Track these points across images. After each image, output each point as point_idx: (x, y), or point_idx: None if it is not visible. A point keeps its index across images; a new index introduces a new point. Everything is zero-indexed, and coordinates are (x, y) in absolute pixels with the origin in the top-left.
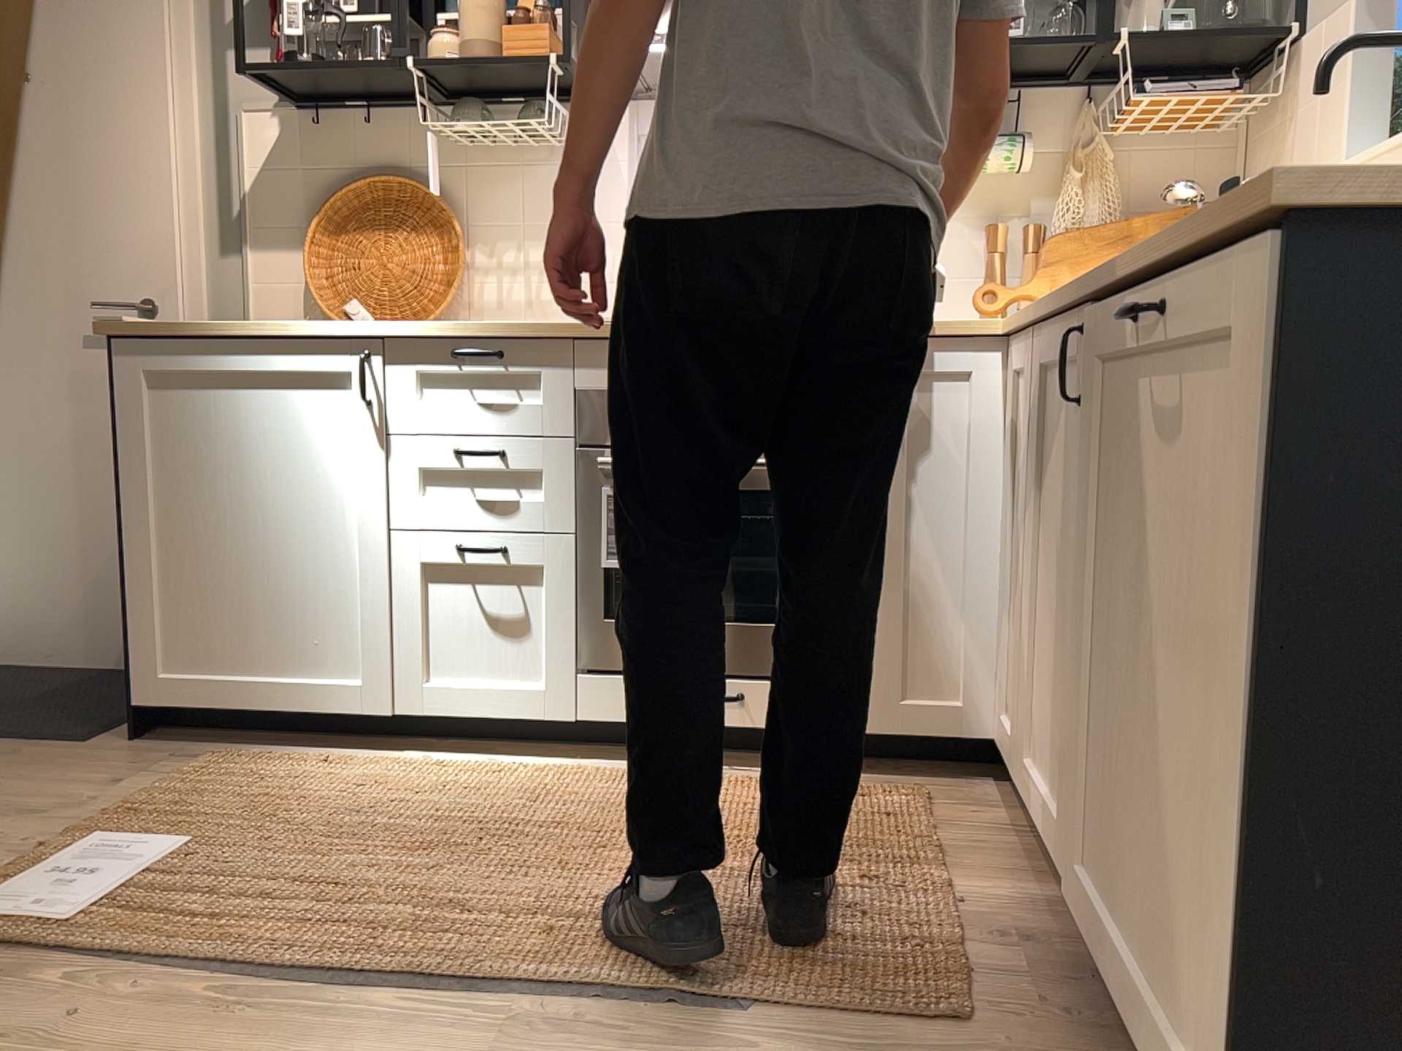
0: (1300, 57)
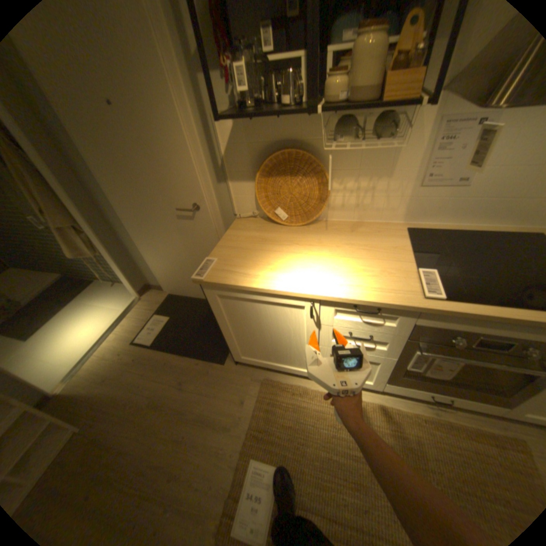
0: None
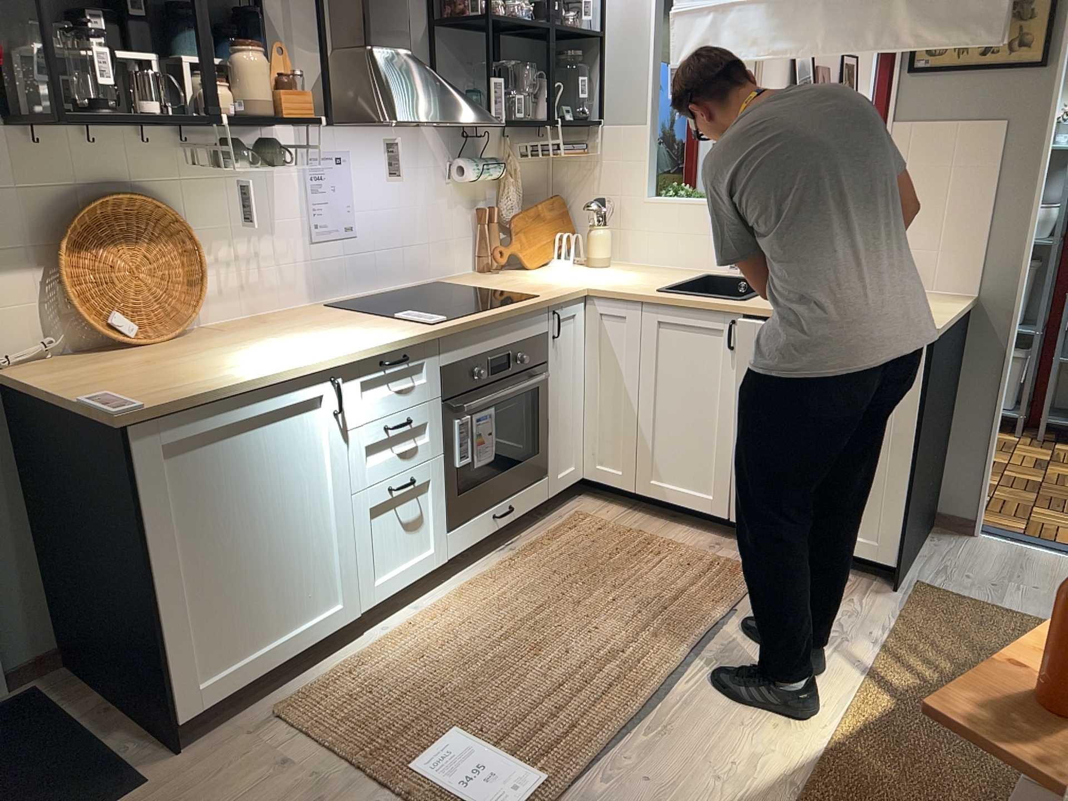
0: (606, 135)
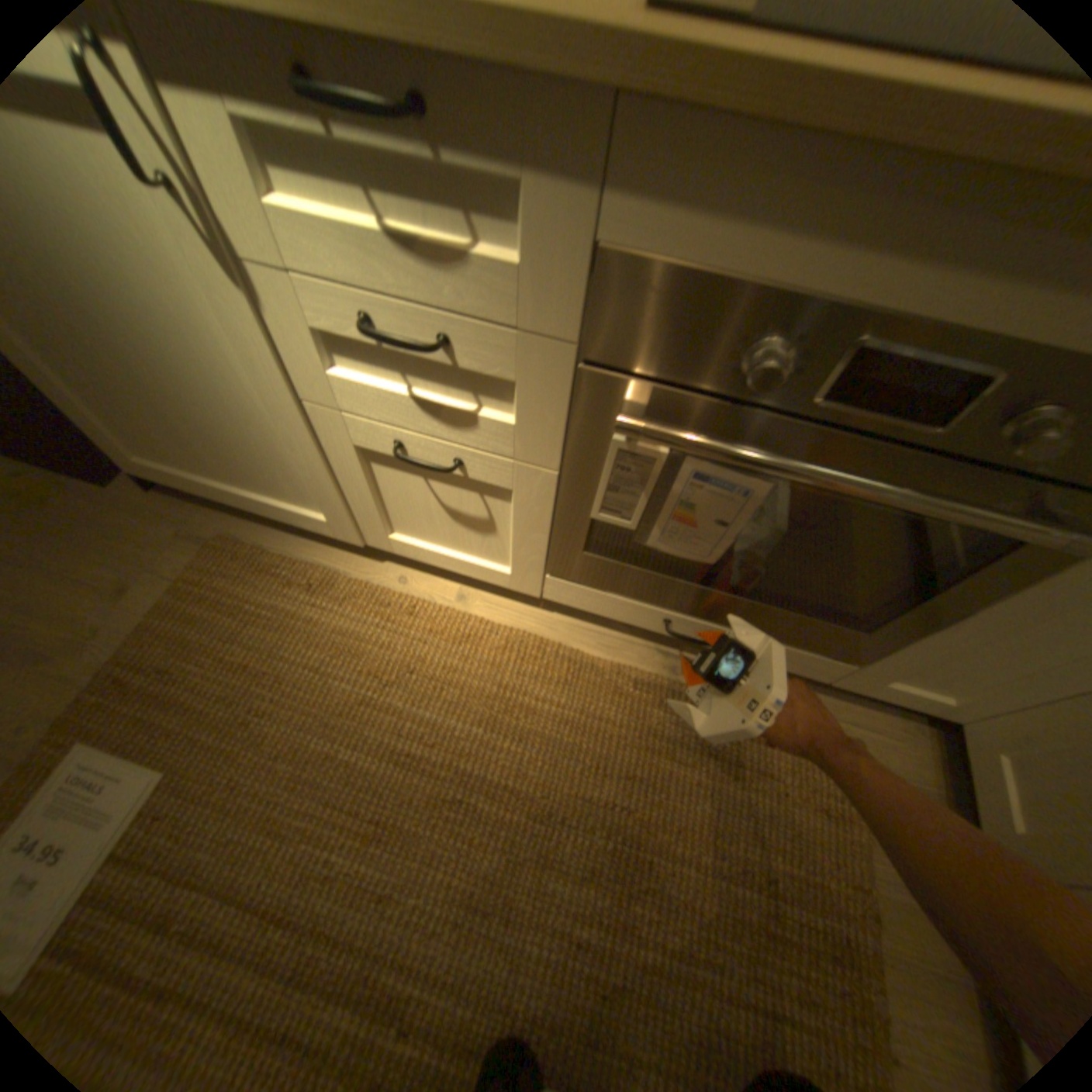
0: None
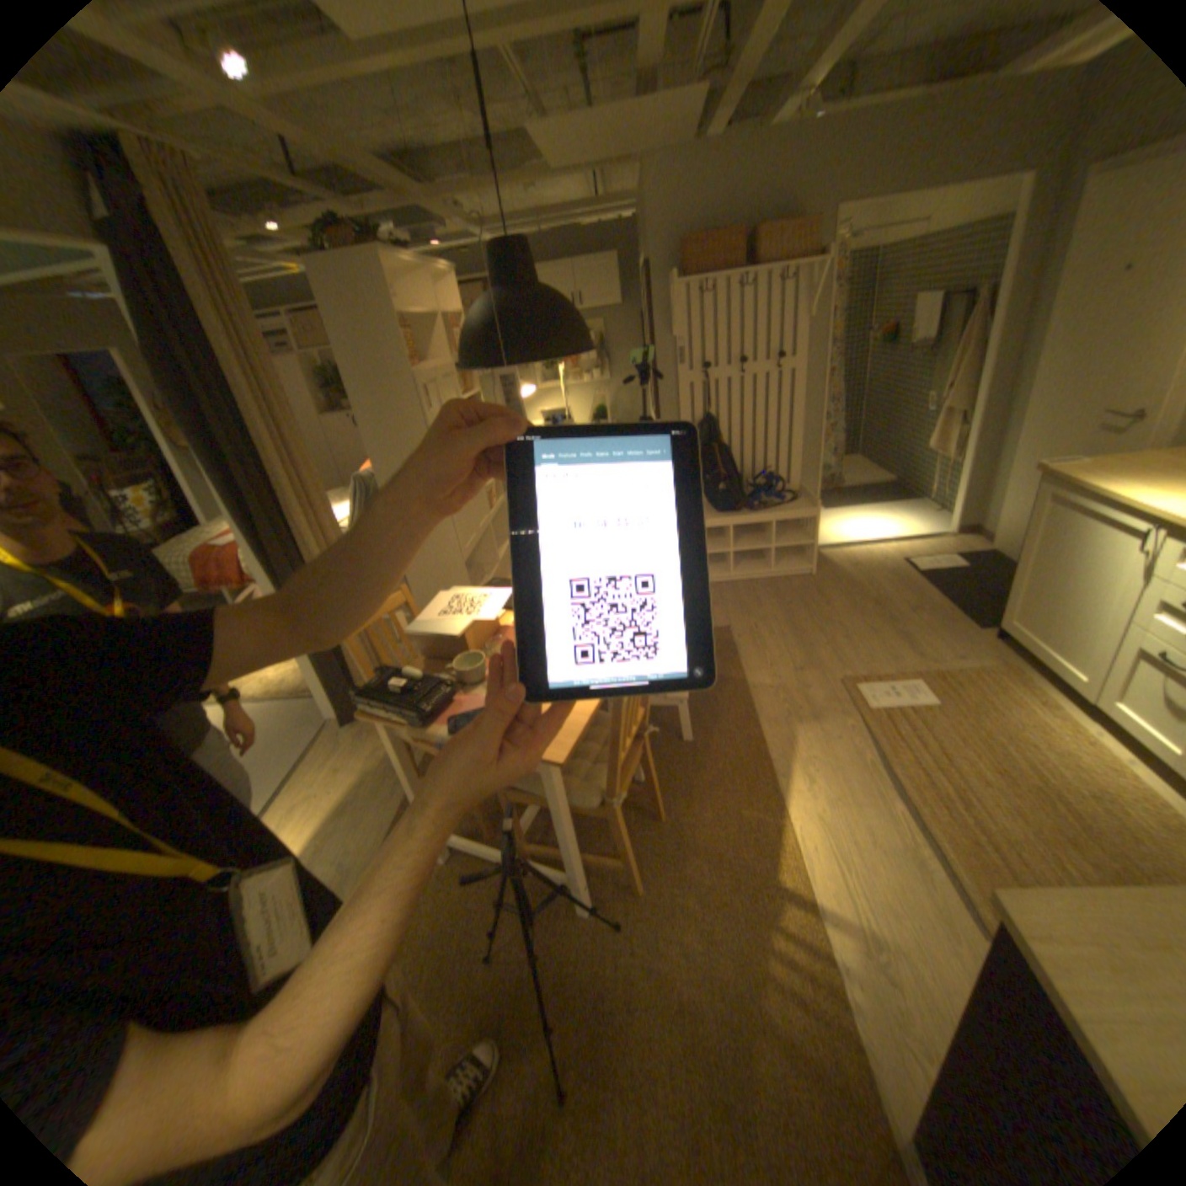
0: None
